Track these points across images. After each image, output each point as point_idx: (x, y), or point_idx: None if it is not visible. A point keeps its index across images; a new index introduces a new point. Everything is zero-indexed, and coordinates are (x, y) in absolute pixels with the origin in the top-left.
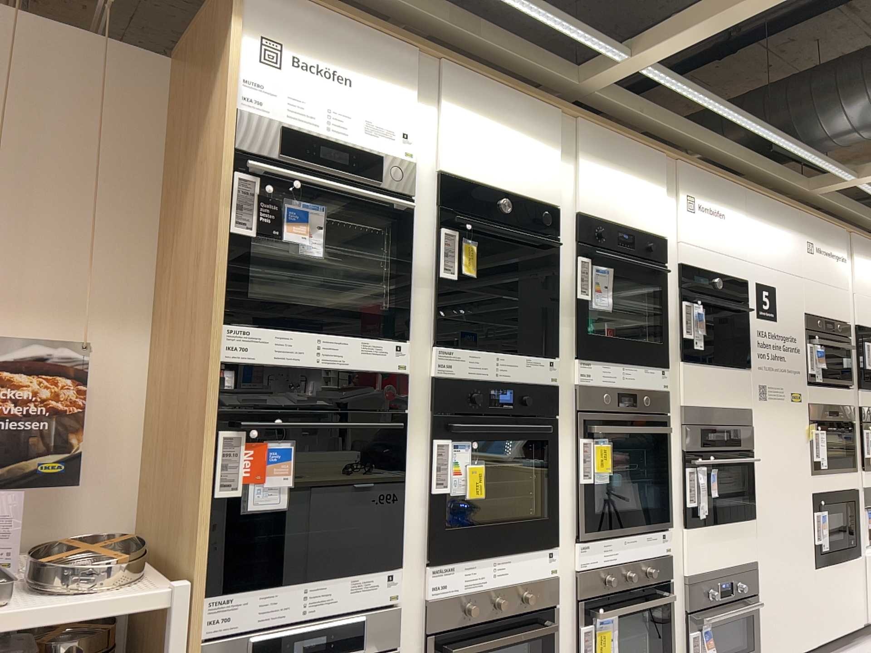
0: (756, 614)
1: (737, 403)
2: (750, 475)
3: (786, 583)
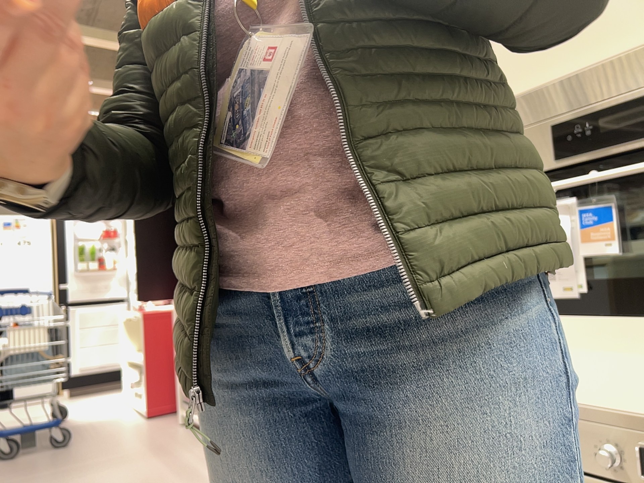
0: None
1: None
2: None
3: None
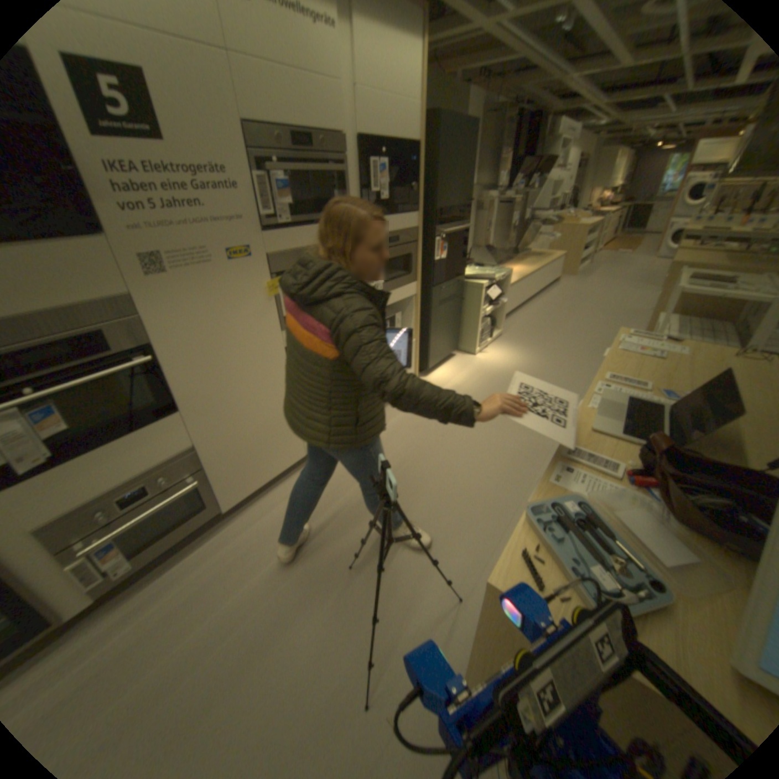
0: (200, 488)
1: (78, 297)
2: (151, 375)
3: (250, 439)
